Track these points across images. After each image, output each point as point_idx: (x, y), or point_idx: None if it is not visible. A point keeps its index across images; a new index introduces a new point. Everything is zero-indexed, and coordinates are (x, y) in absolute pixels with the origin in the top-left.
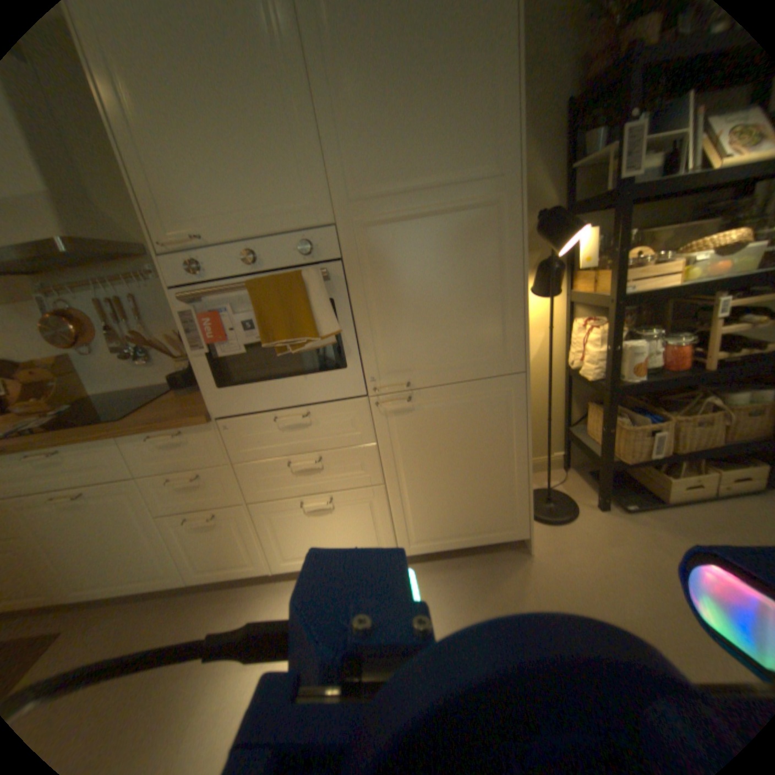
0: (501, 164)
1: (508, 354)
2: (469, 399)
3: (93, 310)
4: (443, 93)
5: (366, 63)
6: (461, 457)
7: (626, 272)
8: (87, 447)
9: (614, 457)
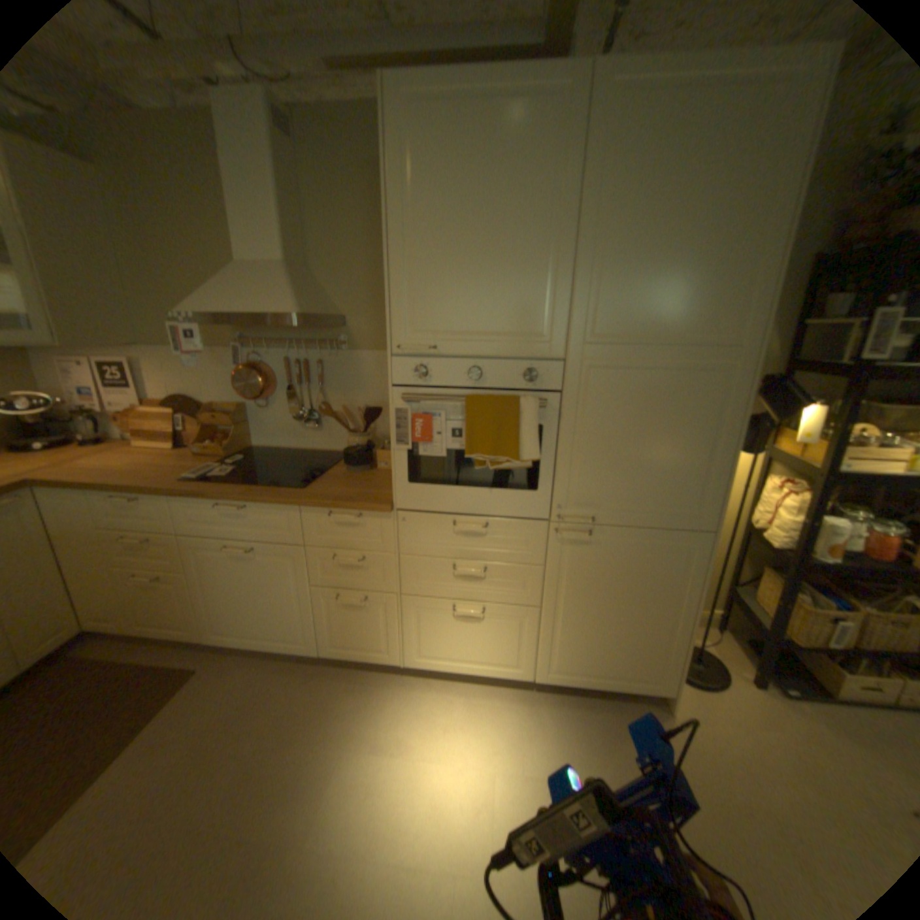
0: (740, 337)
1: (701, 511)
2: (649, 545)
3: (281, 369)
4: (700, 266)
5: (633, 230)
6: (625, 599)
7: (842, 450)
8: (275, 509)
9: (784, 633)
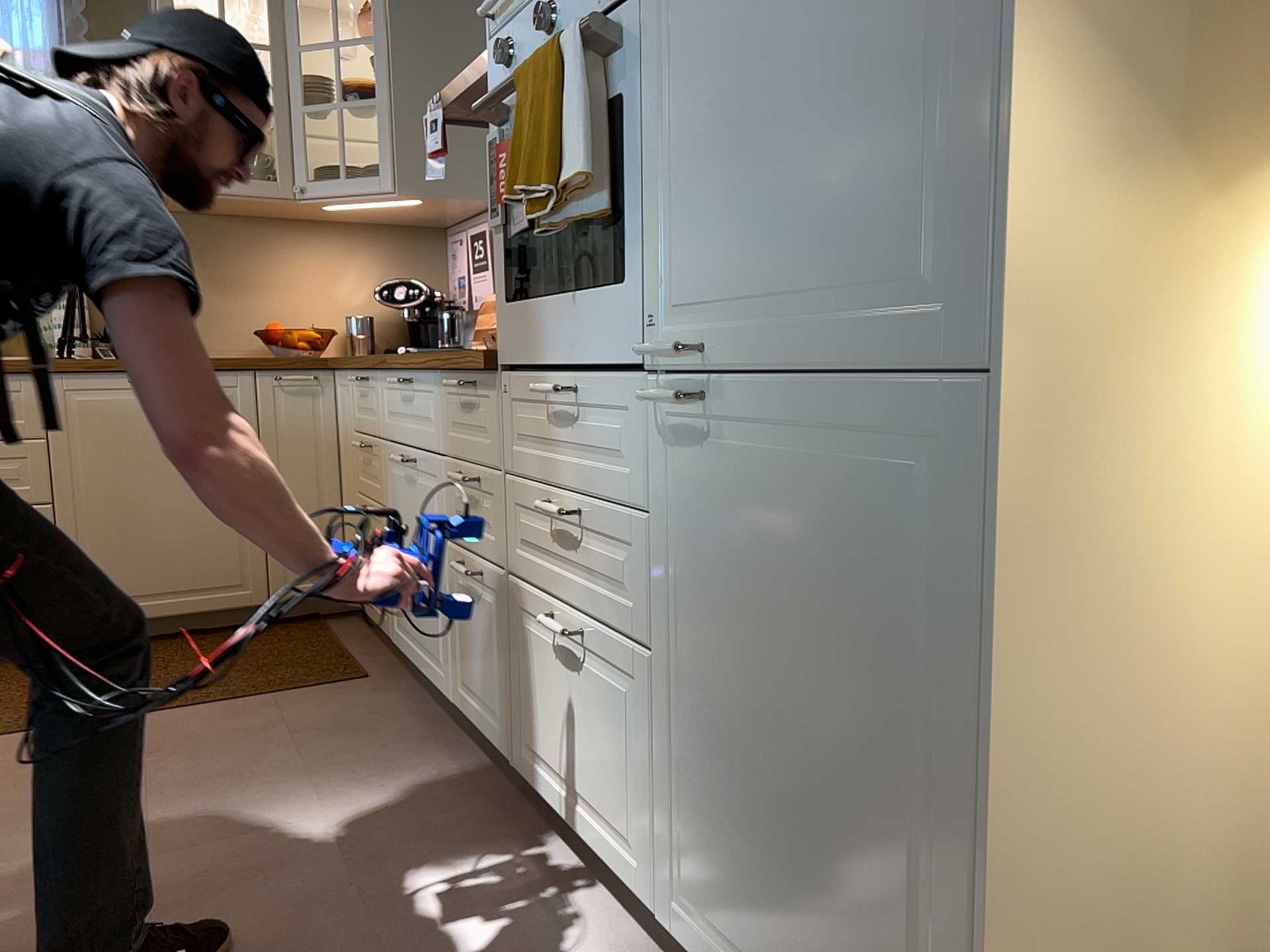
0: None
1: (965, 283)
2: (838, 448)
3: None
4: None
5: None
6: (804, 676)
7: None
8: (426, 381)
9: None
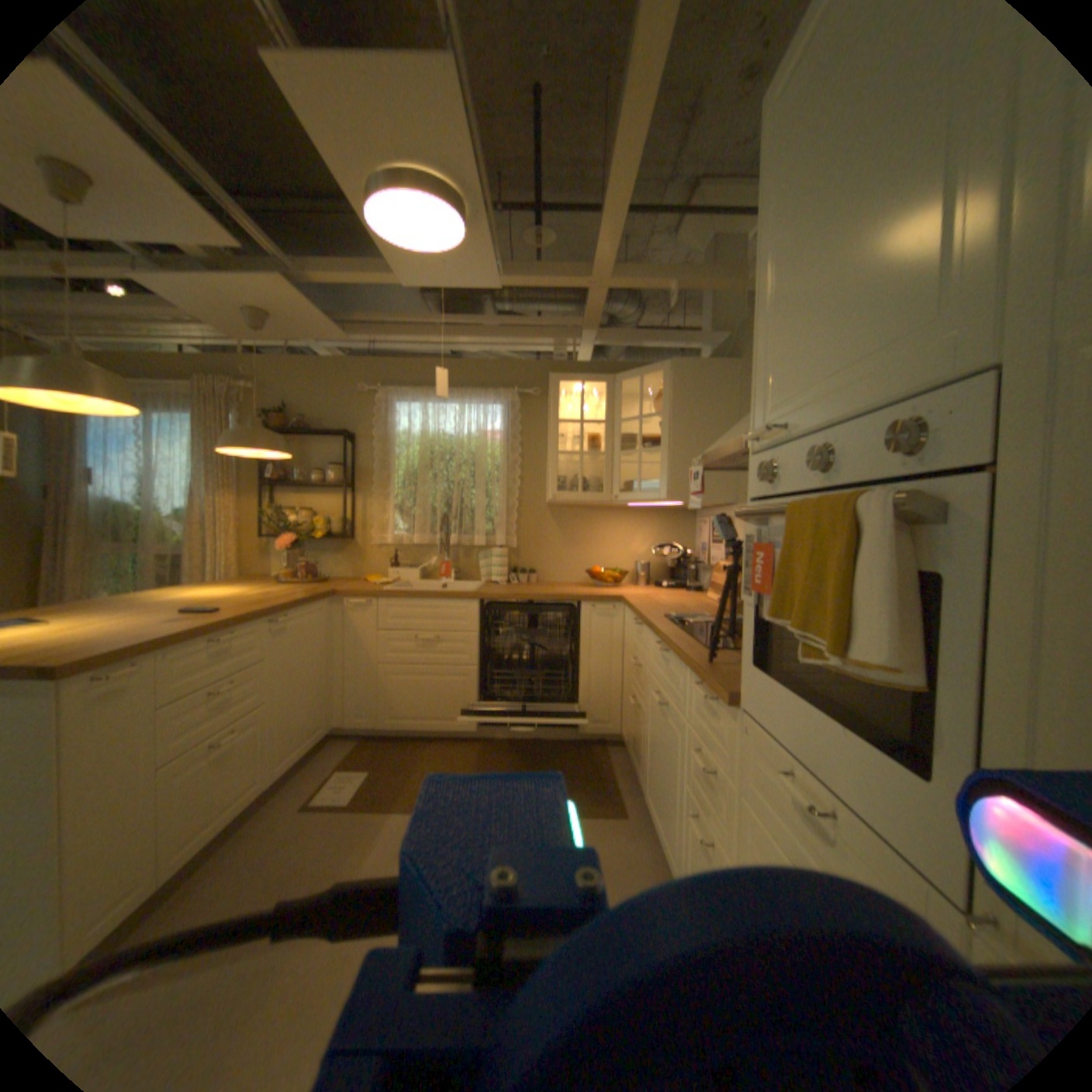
0: None
1: None
2: None
3: None
4: None
5: None
6: None
7: None
8: (678, 661)
9: None
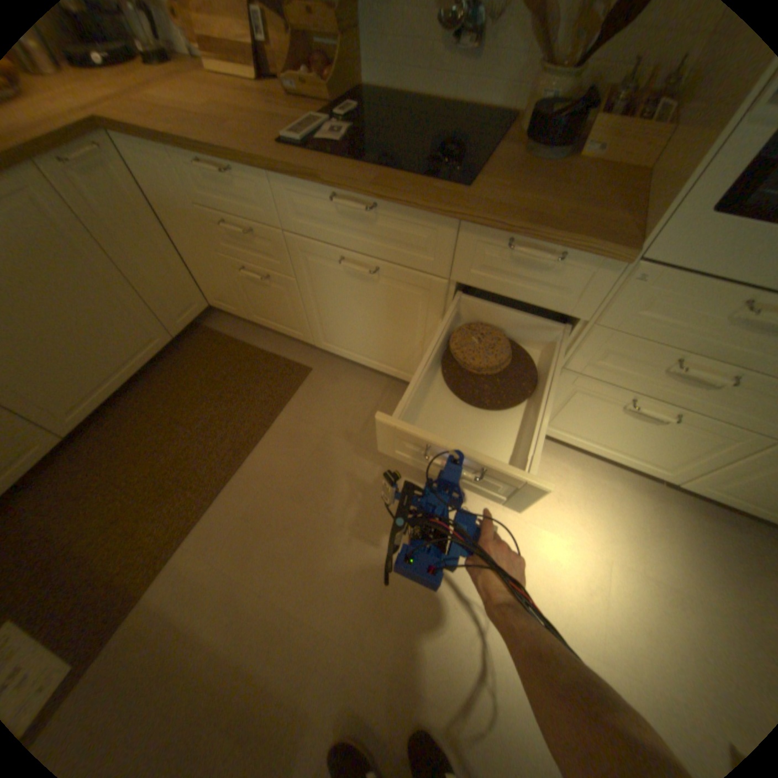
0: None
1: None
2: None
3: None
4: None
5: None
6: None
7: None
8: (420, 216)
9: None
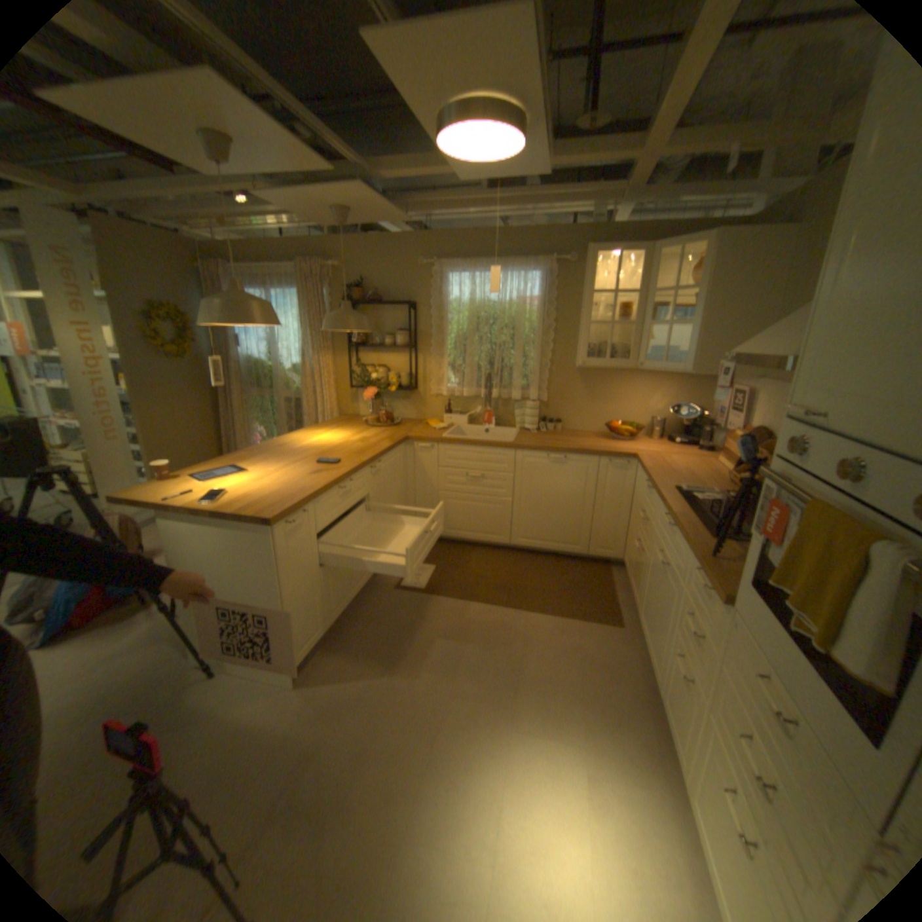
0: None
1: None
2: None
3: None
4: None
5: None
6: None
7: None
8: (685, 541)
9: None
